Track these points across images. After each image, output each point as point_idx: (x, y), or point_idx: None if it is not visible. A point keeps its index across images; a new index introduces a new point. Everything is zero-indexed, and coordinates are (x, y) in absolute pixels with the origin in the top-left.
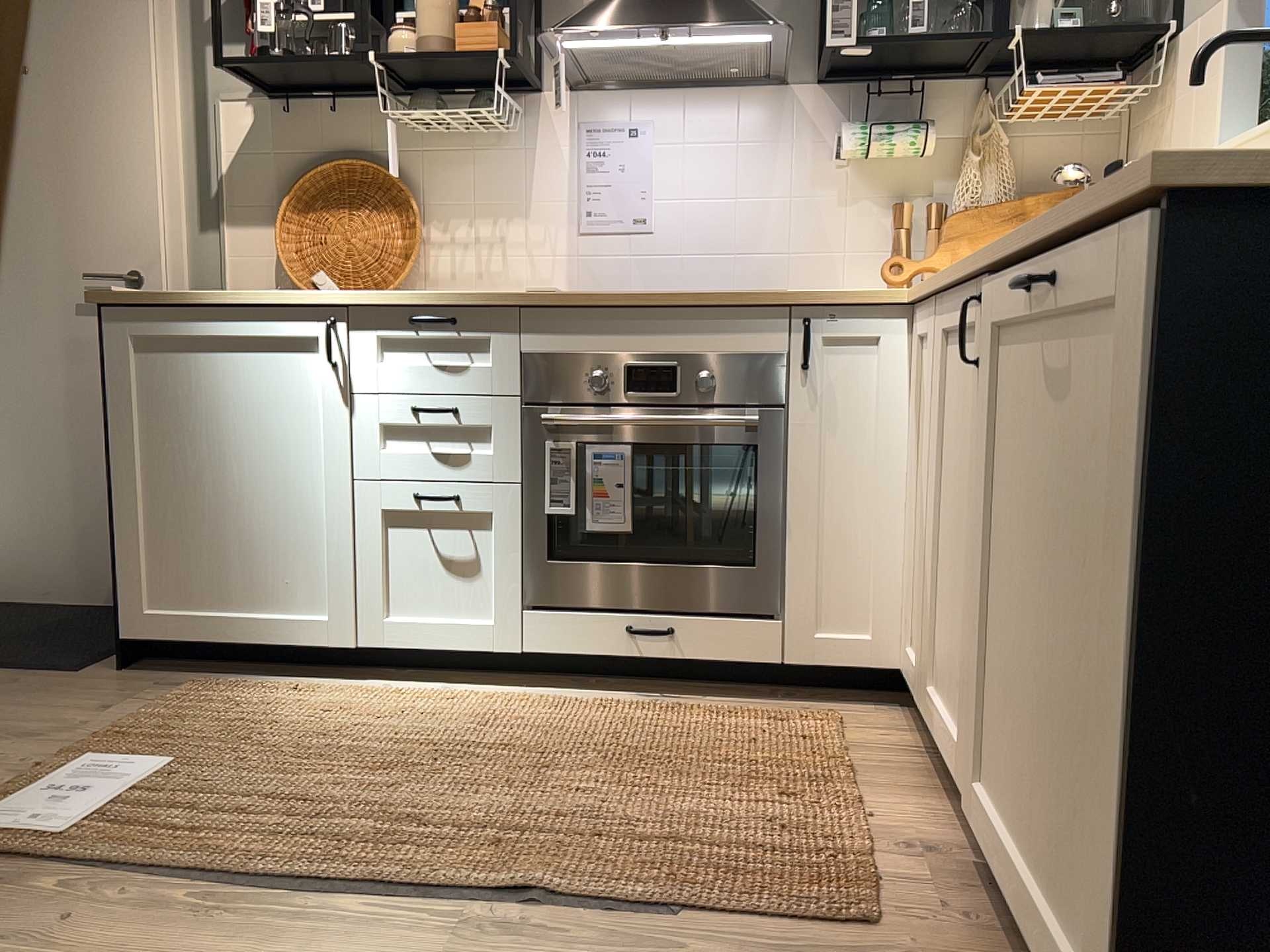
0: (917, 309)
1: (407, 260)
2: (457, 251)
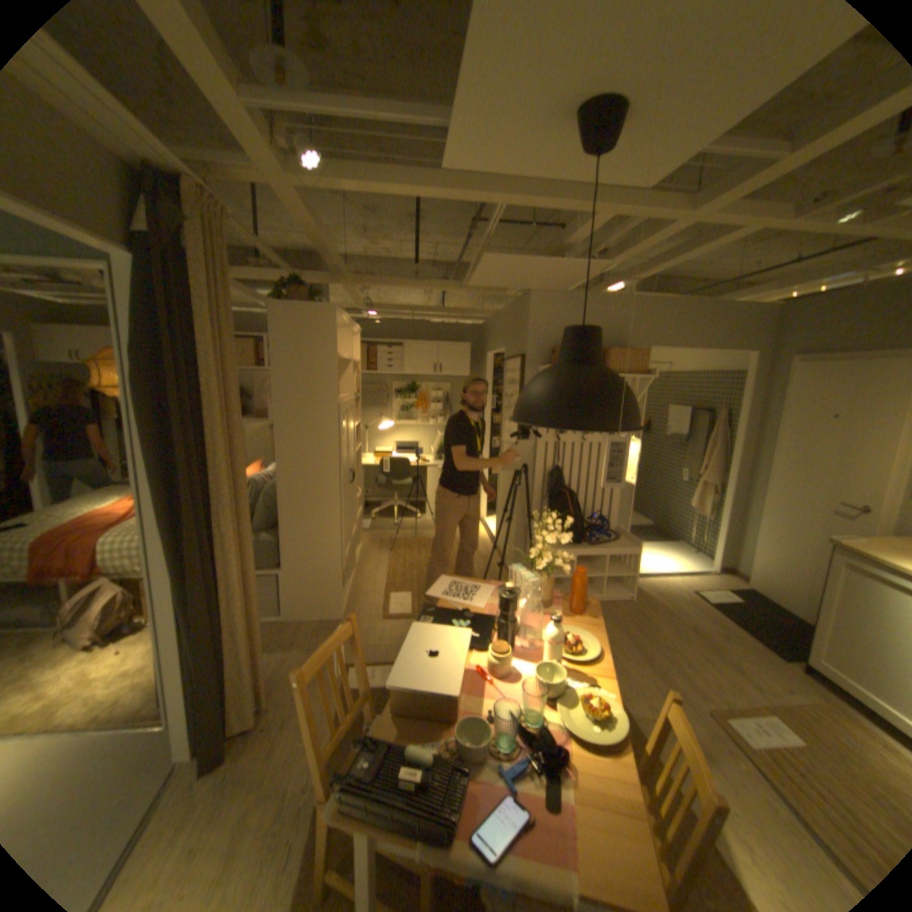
0: None
1: None
2: None
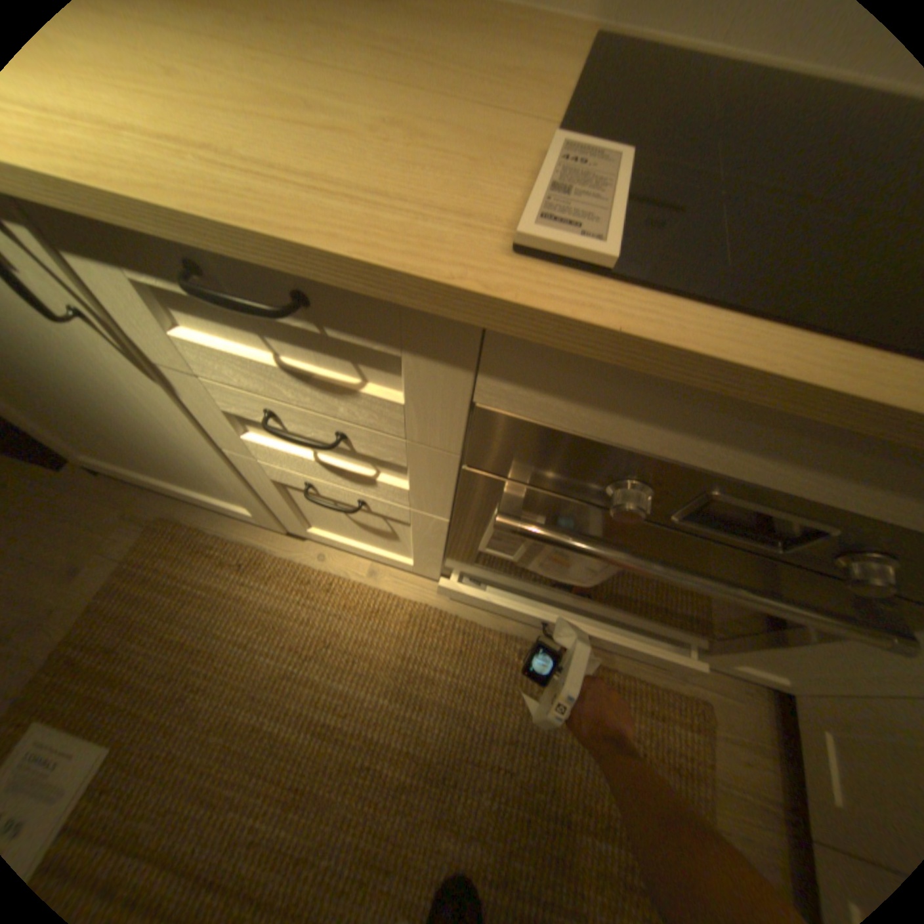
0: None
1: None
2: None
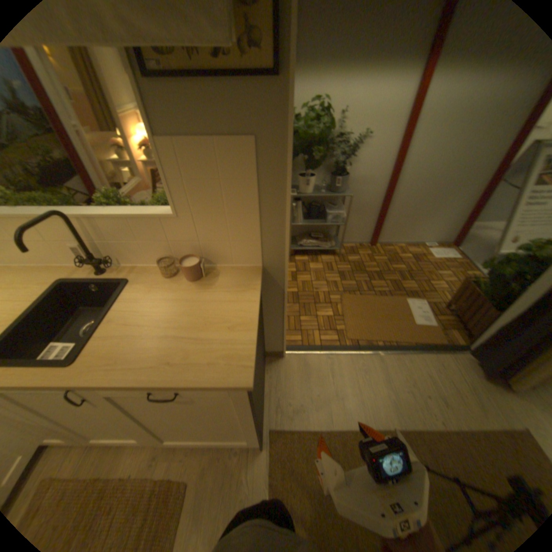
0: None
1: None
2: None
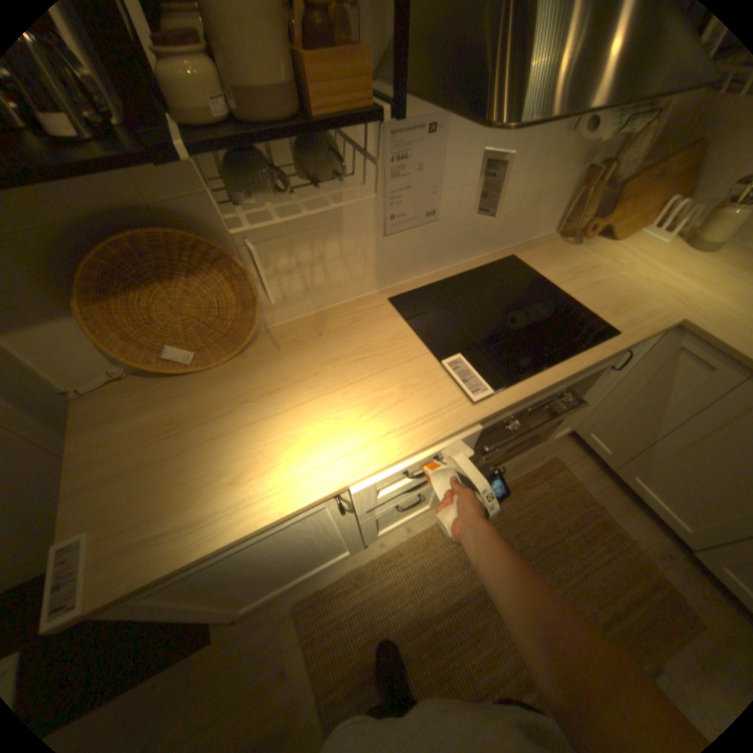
0: (686, 330)
1: (248, 305)
2: (284, 276)
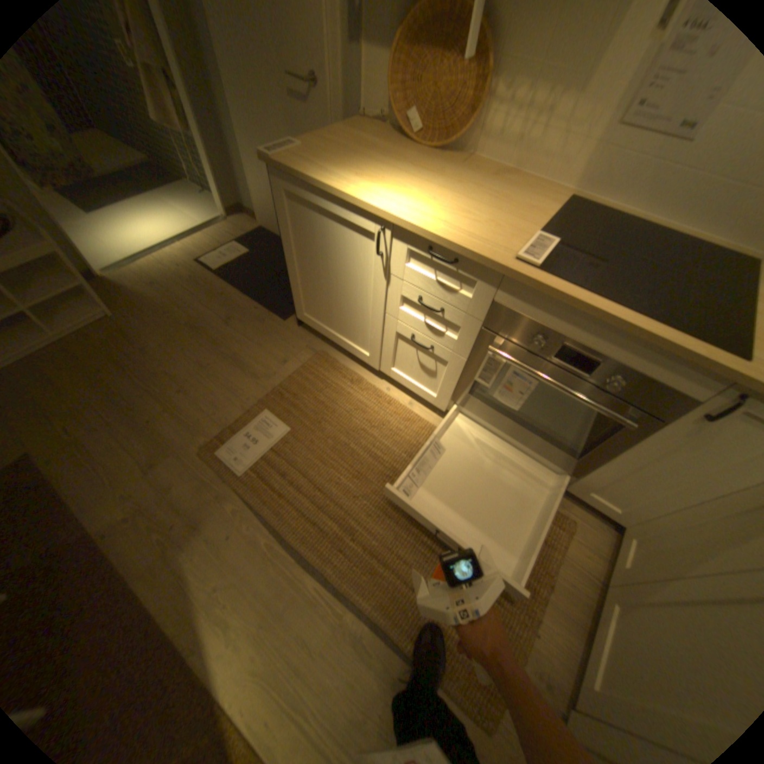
0: None
1: (474, 112)
2: (514, 109)
